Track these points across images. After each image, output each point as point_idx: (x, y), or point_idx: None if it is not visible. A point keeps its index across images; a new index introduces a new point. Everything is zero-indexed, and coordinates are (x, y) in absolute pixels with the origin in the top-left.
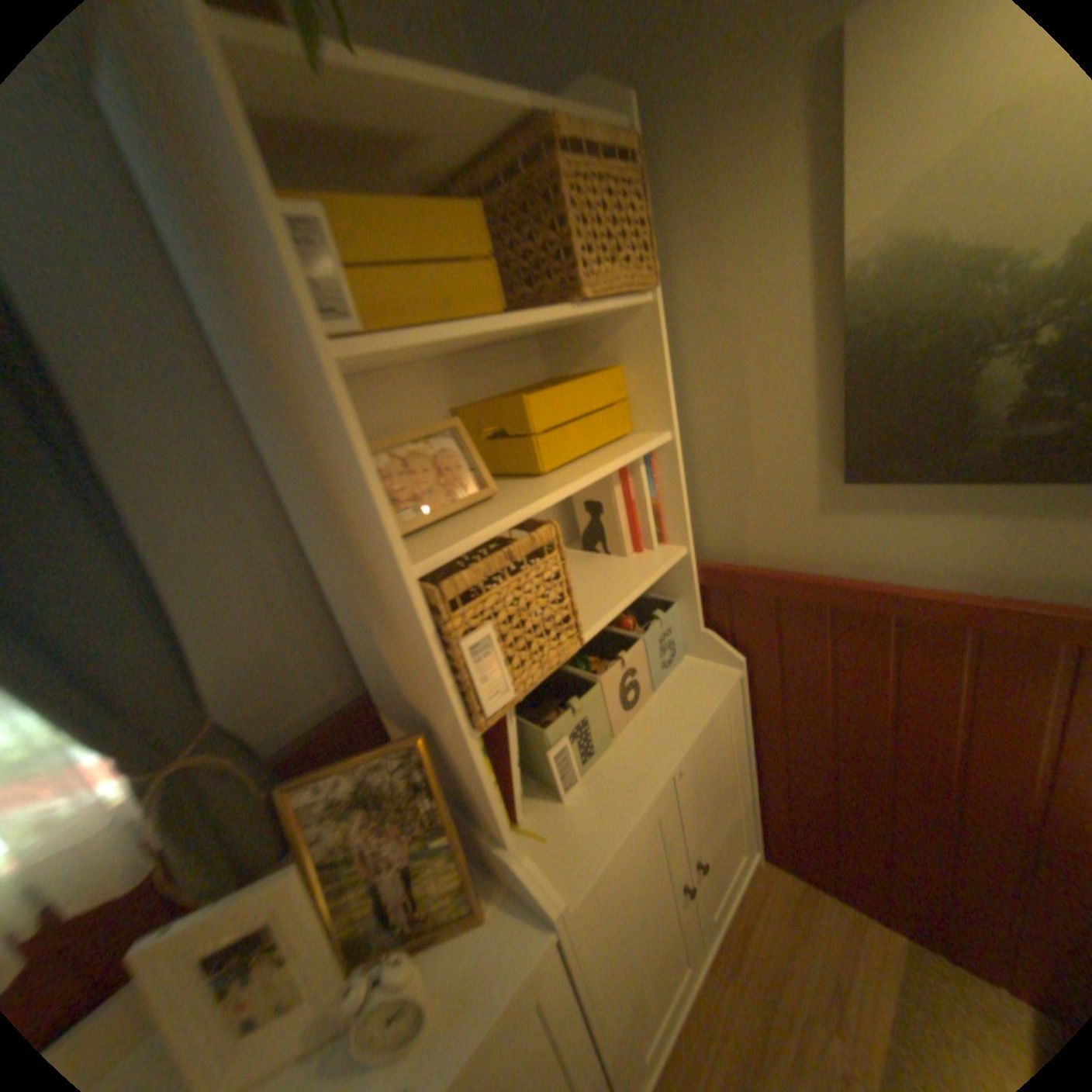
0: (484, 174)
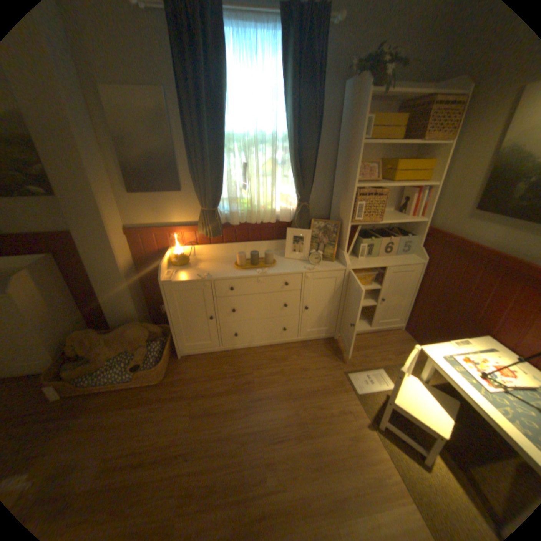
0: (416, 103)
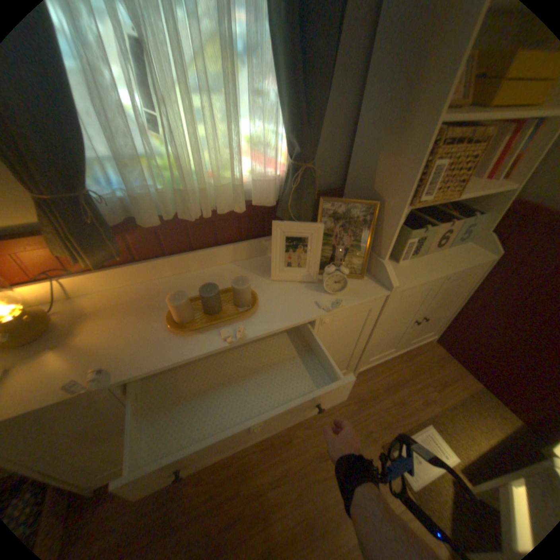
0: None
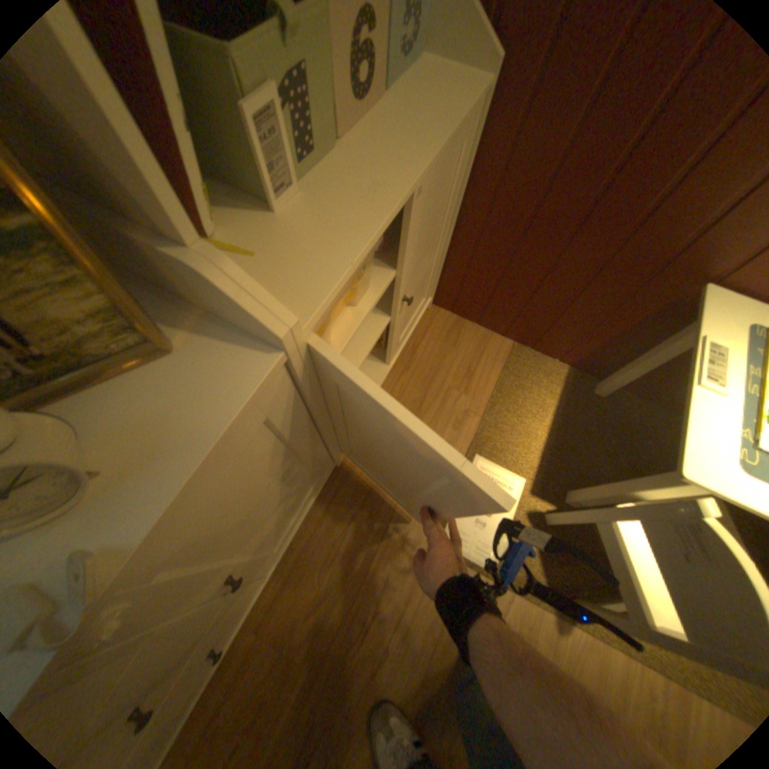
0: None
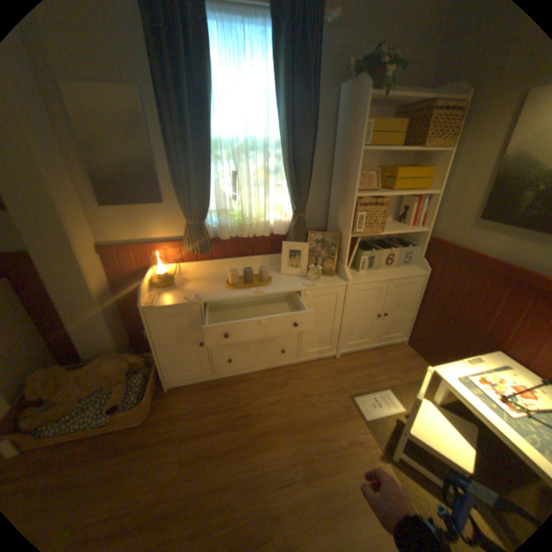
0: (415, 109)
